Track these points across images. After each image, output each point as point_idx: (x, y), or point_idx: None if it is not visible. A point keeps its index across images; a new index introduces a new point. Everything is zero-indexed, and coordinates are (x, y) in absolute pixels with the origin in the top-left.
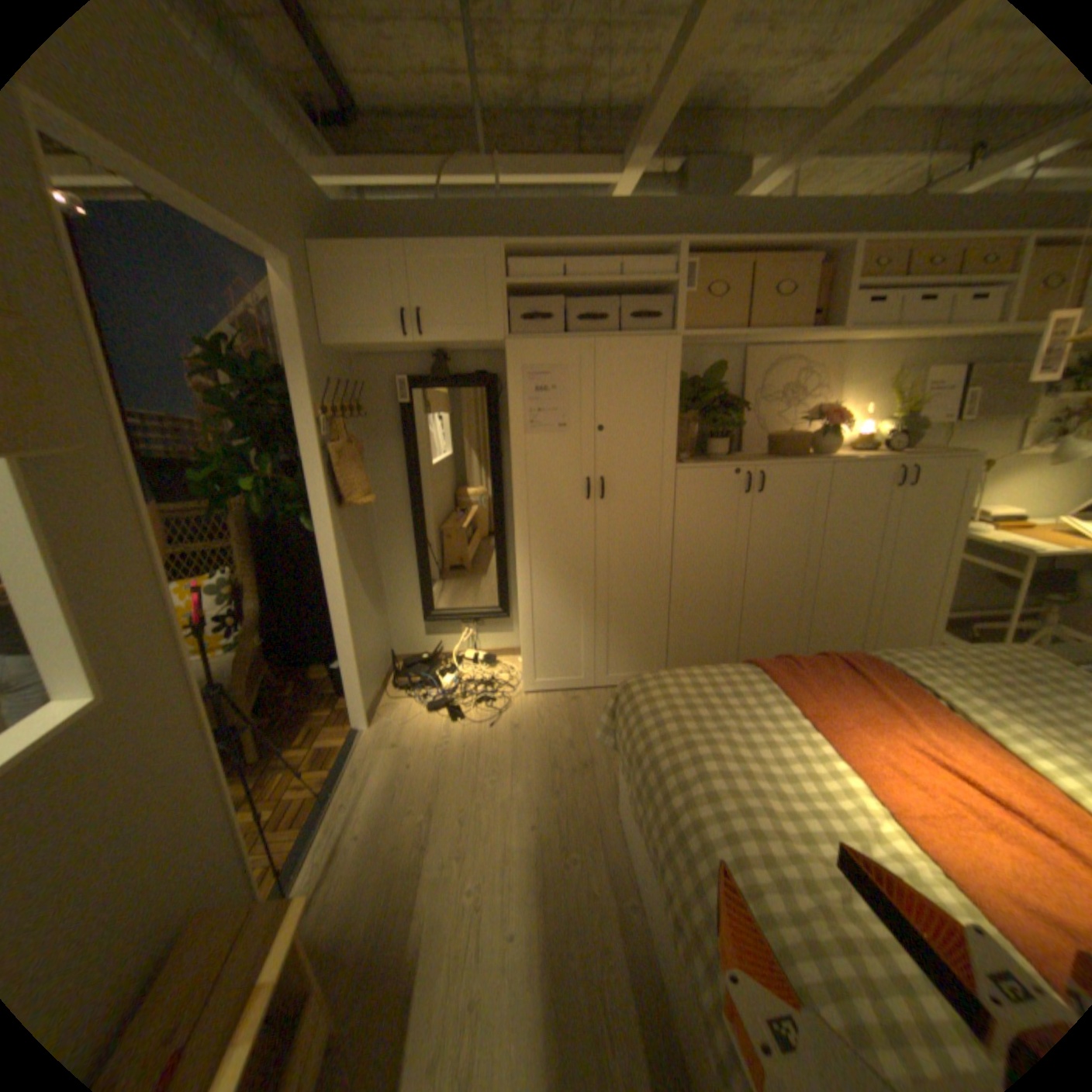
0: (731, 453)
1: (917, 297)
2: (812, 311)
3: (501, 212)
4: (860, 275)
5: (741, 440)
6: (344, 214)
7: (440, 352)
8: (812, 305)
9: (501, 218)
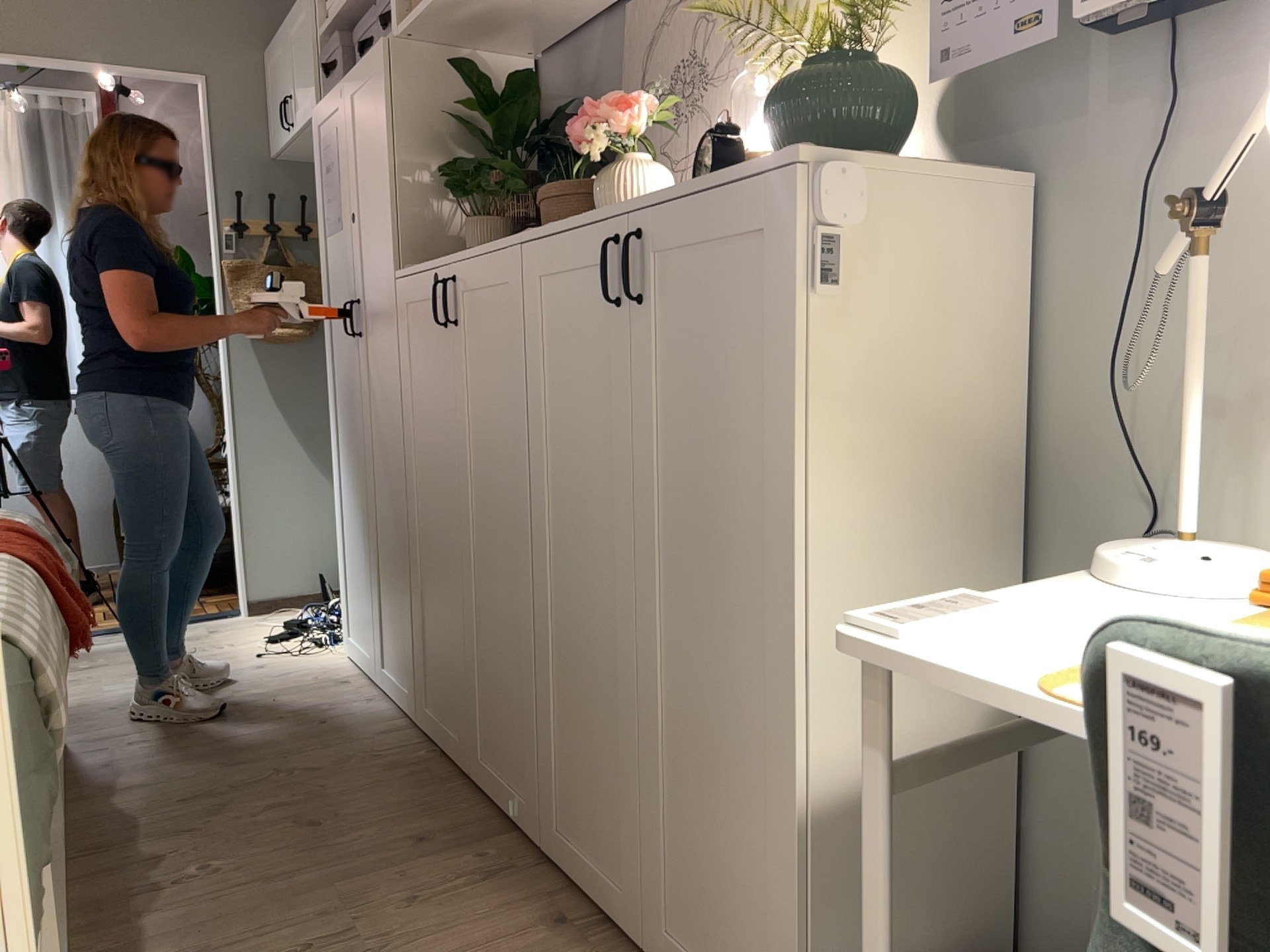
0: None
1: None
2: None
3: None
4: None
5: None
6: None
7: None
8: None
9: None
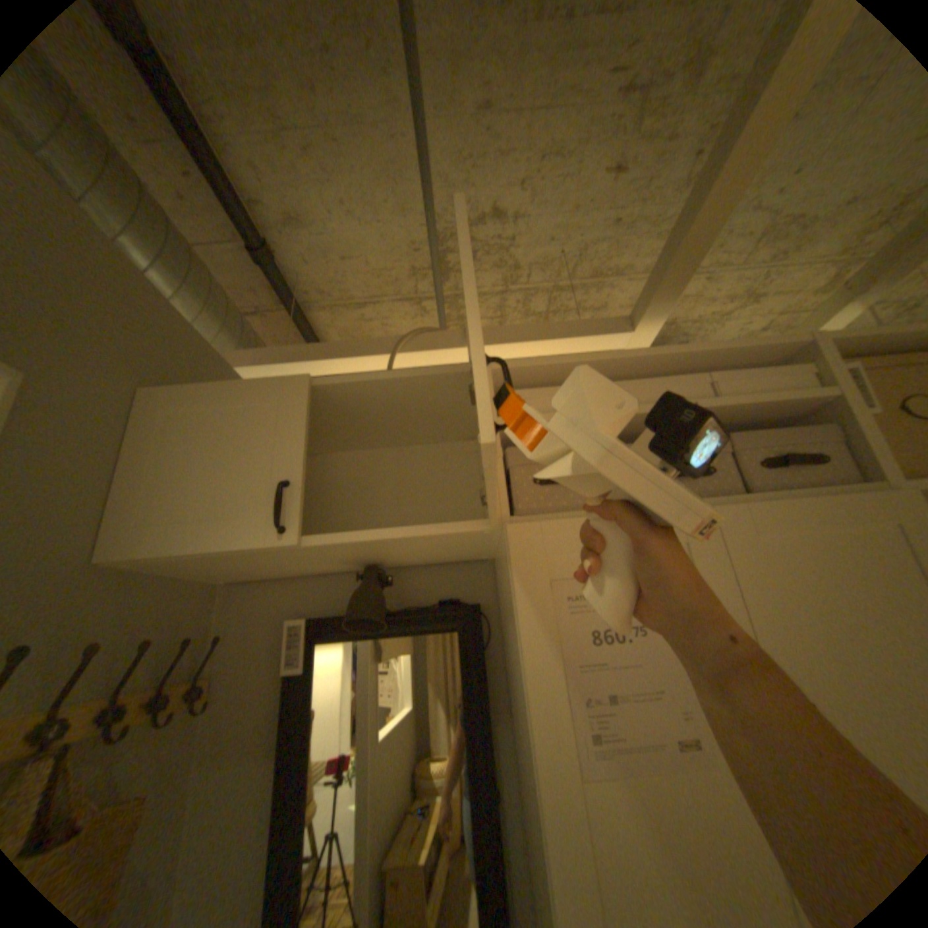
0: None
1: None
2: None
3: None
4: None
5: None
6: None
7: (372, 568)
8: None
9: None
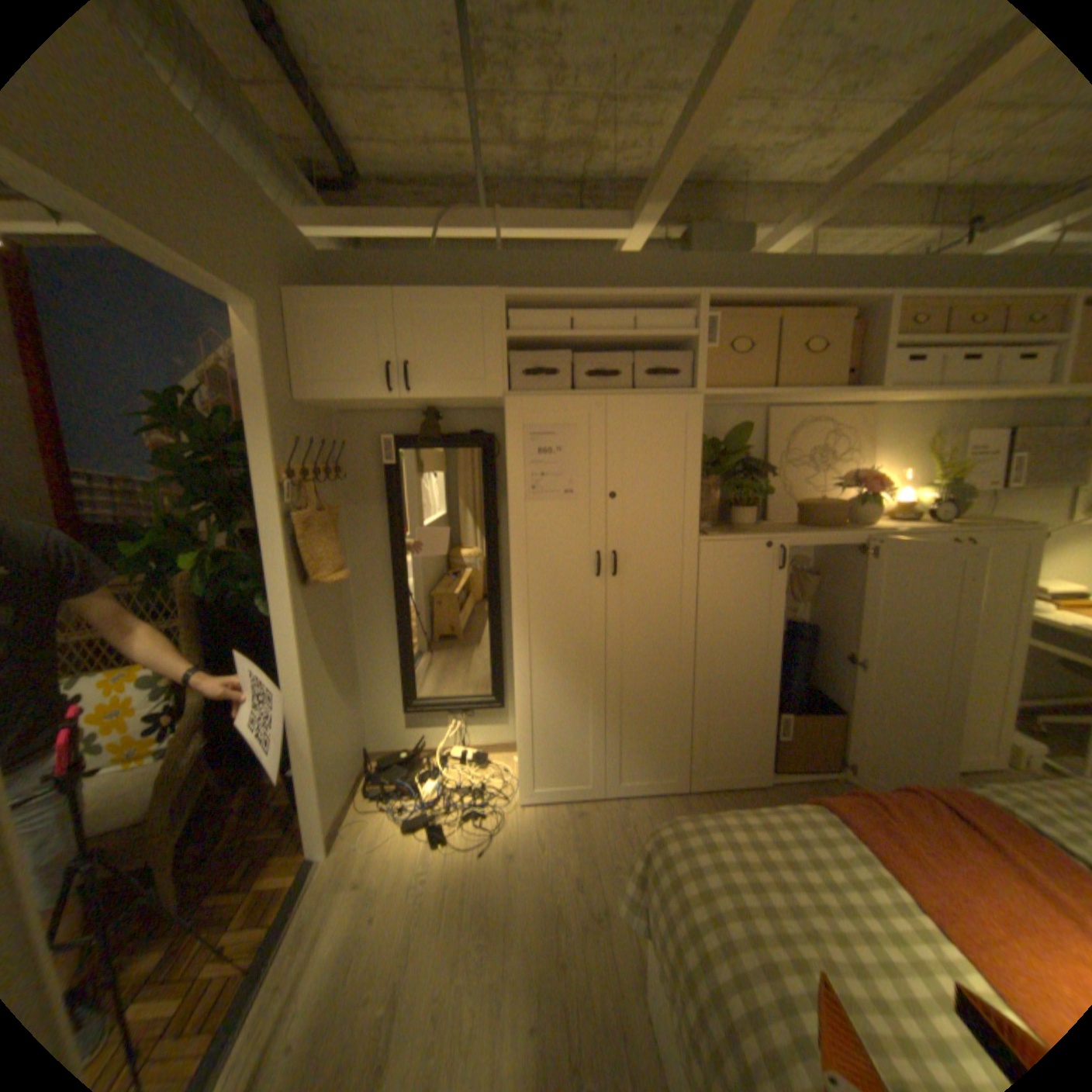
0: (757, 522)
1: (955, 356)
2: (840, 370)
3: (502, 264)
4: (896, 332)
5: (766, 507)
6: (331, 264)
7: (431, 410)
8: (843, 364)
9: (502, 271)
